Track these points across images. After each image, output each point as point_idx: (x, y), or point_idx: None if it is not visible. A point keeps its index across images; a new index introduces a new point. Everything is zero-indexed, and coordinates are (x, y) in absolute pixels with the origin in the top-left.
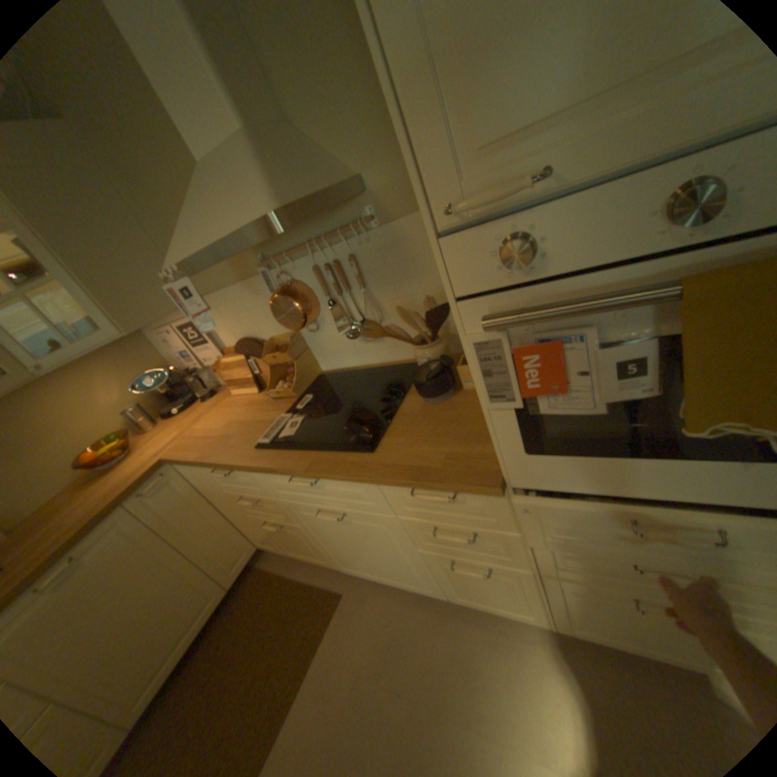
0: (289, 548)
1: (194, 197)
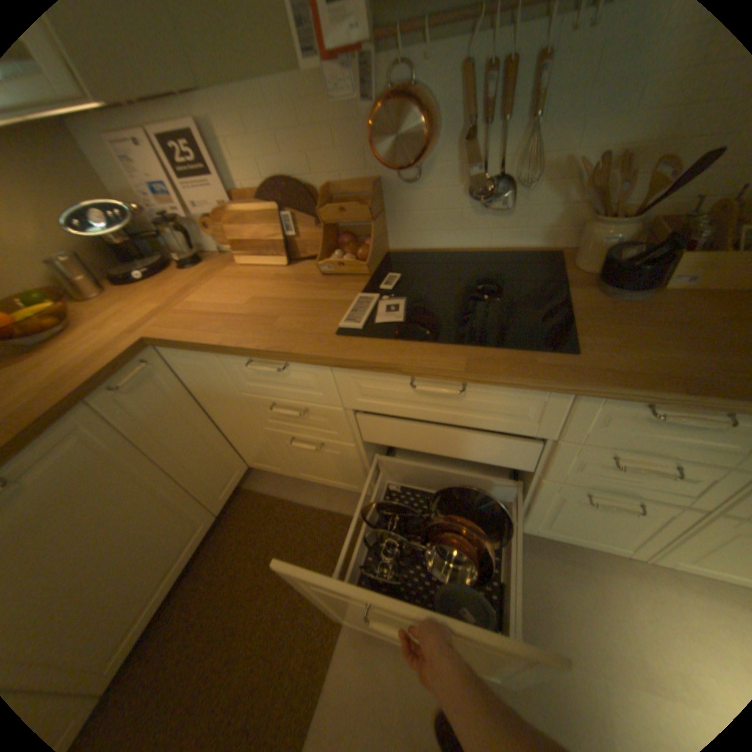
0: (310, 468)
1: None
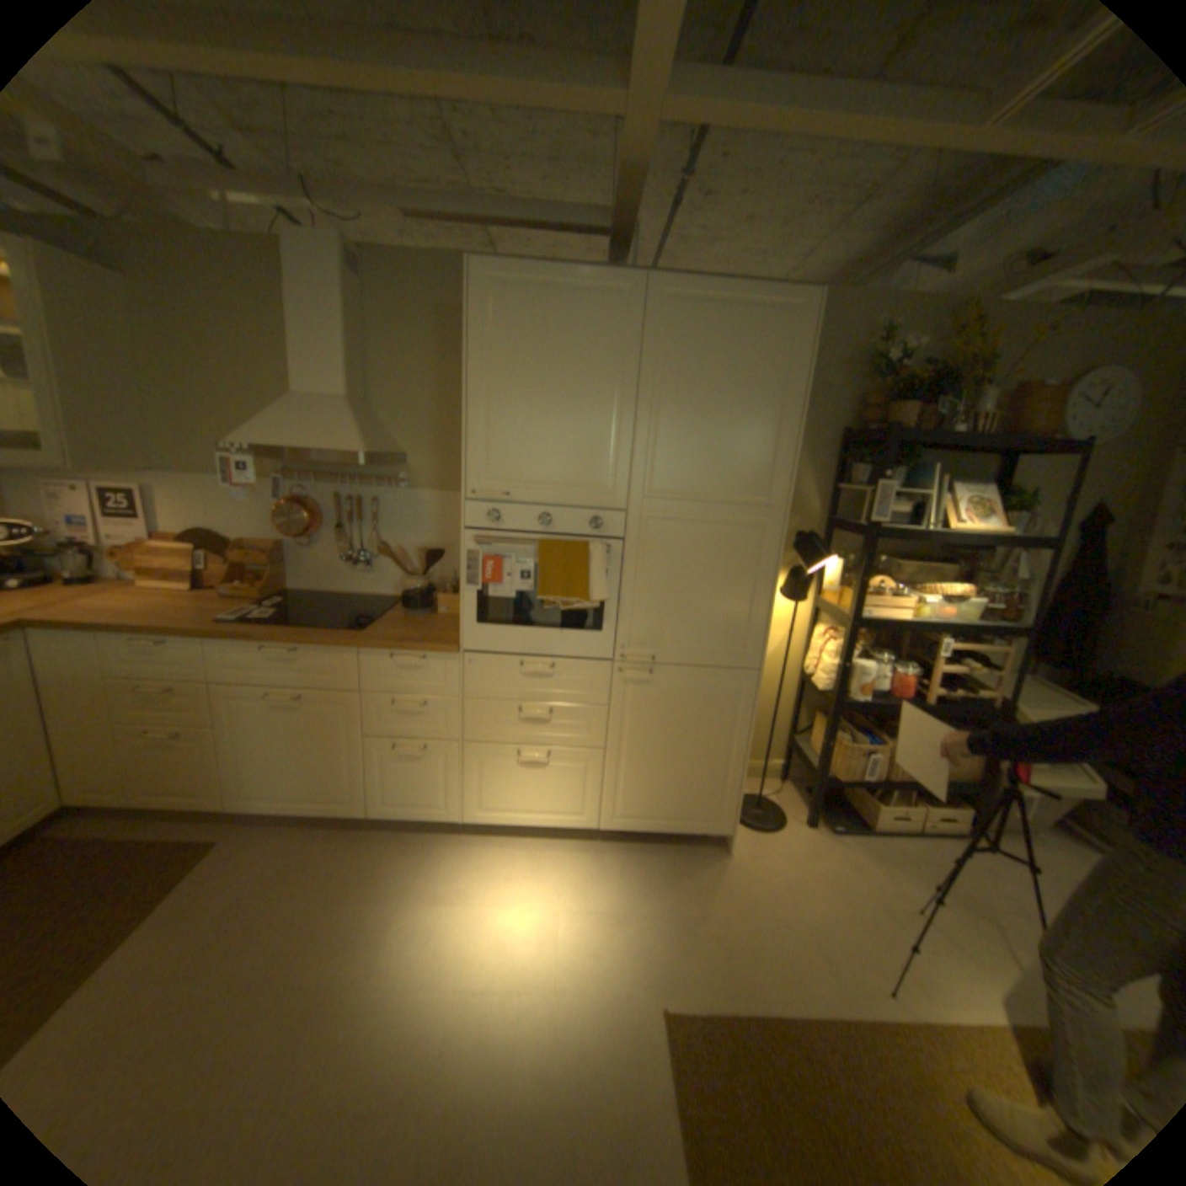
0: (154, 784)
1: (286, 414)
